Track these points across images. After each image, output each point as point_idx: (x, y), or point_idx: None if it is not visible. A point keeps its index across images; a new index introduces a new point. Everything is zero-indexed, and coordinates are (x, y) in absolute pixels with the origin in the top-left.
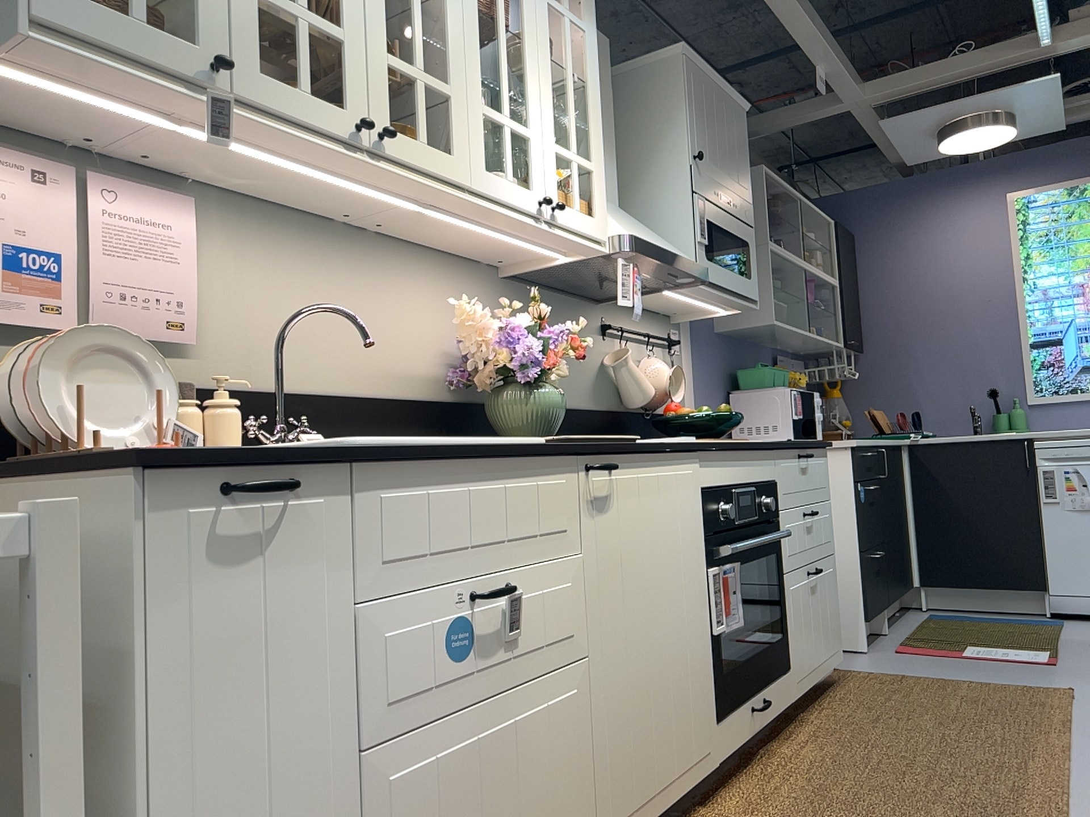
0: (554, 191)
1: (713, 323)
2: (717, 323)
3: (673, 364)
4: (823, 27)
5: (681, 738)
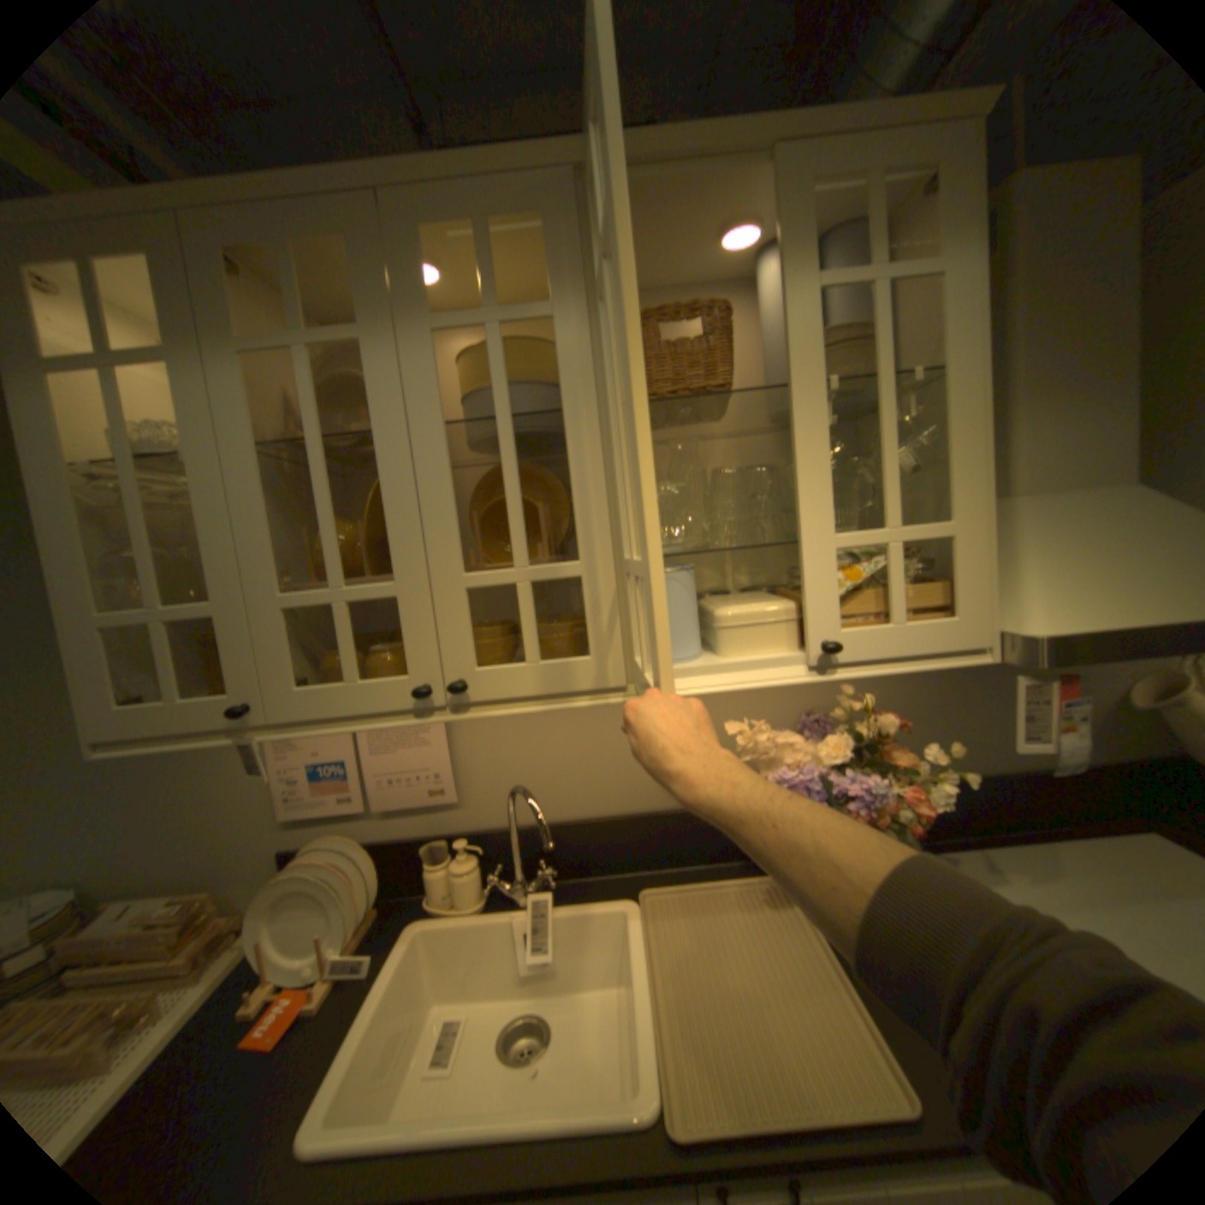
0: (828, 619)
1: None
2: None
3: None
4: None
5: None
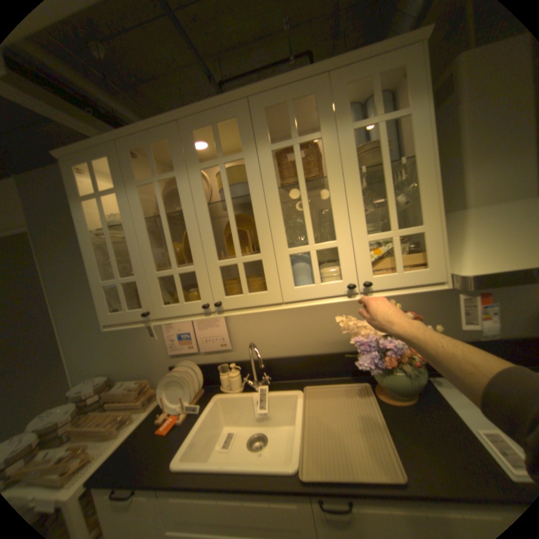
0: (366, 272)
1: None
2: None
3: None
4: None
5: None
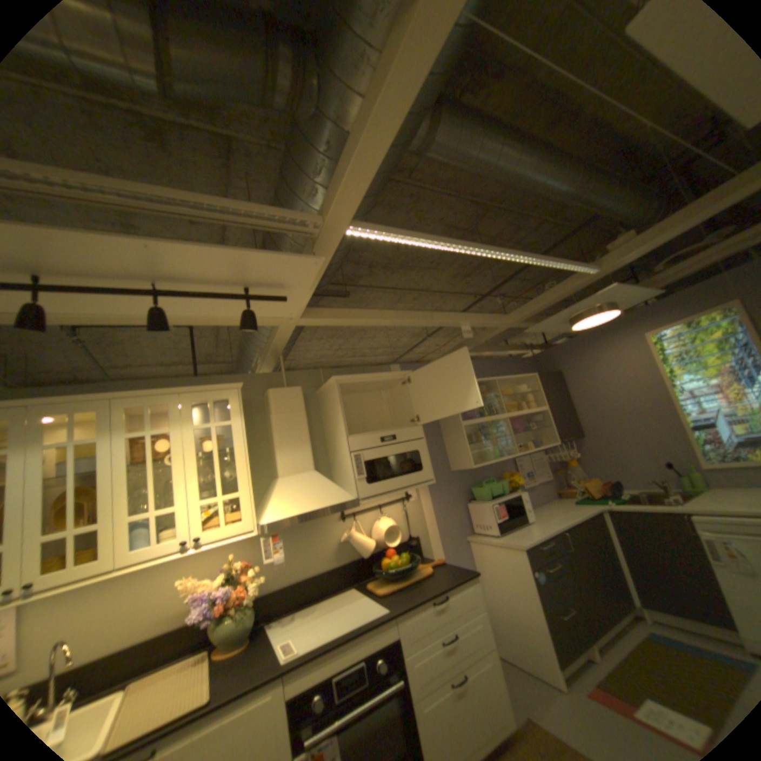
0: (198, 529)
1: (446, 467)
2: (450, 466)
3: (404, 512)
4: (446, 313)
5: None
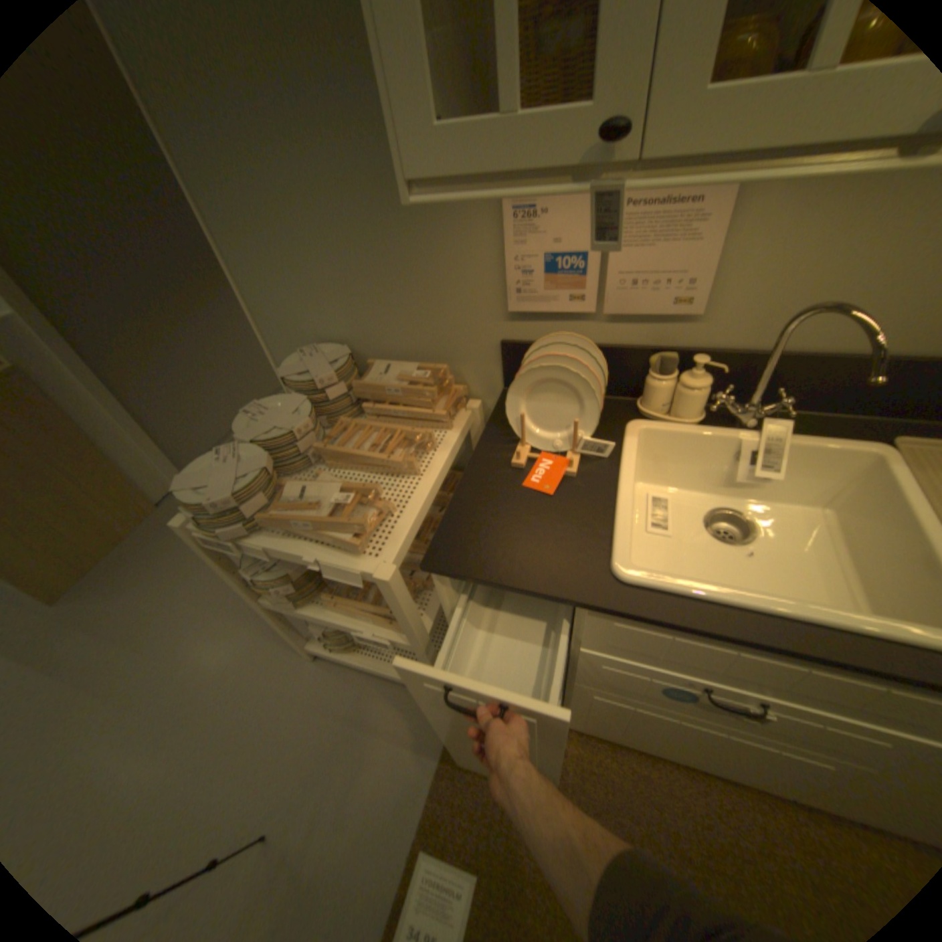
0: None
1: None
2: None
3: None
4: None
5: None
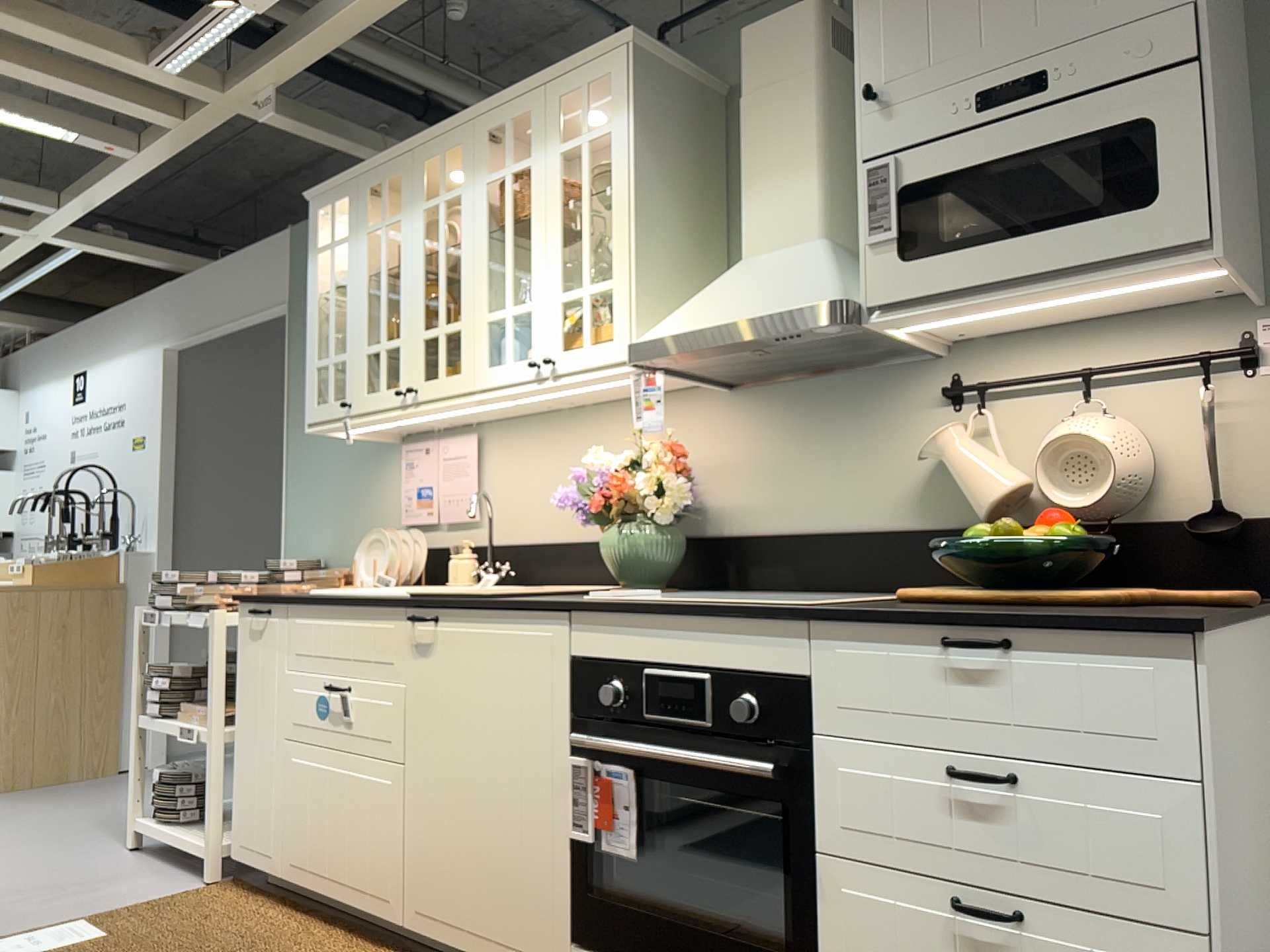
0: (554, 344)
1: None
2: None
3: (1200, 410)
4: None
5: (503, 911)
